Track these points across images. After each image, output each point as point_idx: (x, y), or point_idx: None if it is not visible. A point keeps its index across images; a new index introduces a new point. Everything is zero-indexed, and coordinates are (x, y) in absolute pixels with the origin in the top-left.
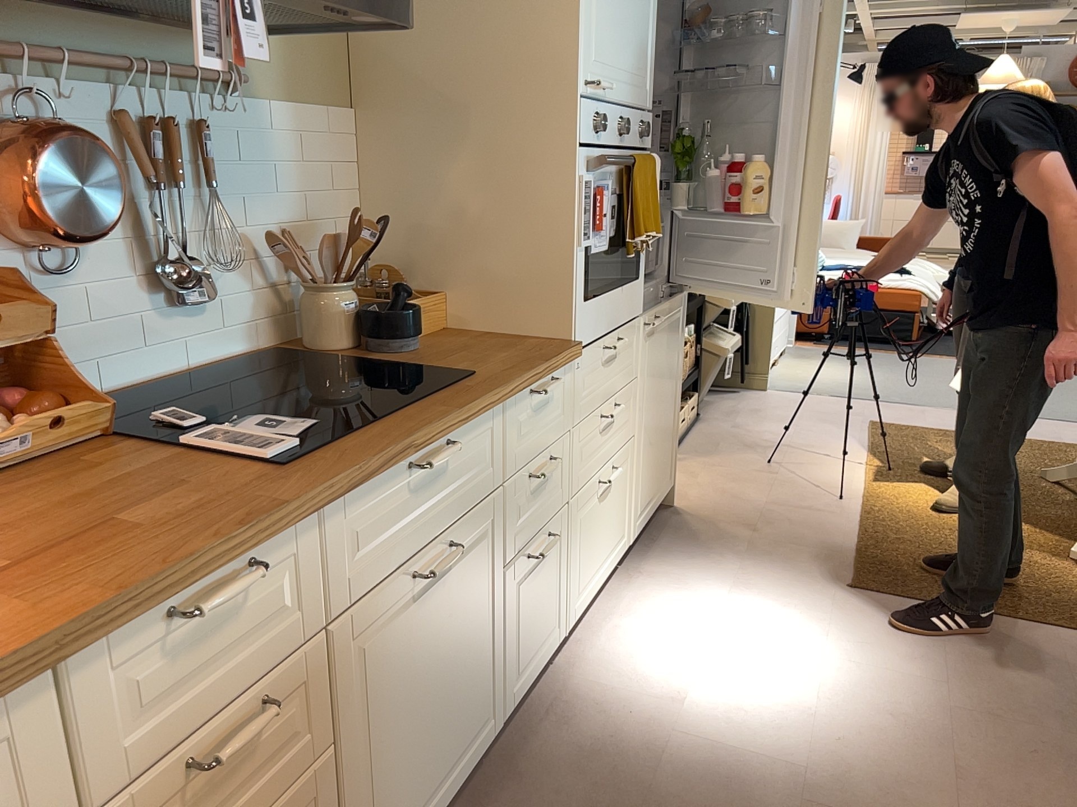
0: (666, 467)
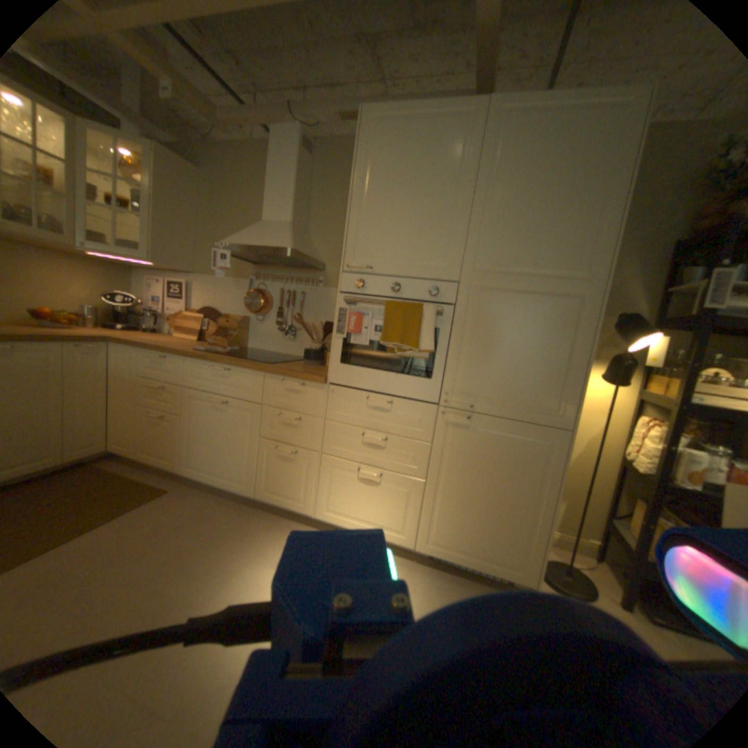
0: (510, 558)
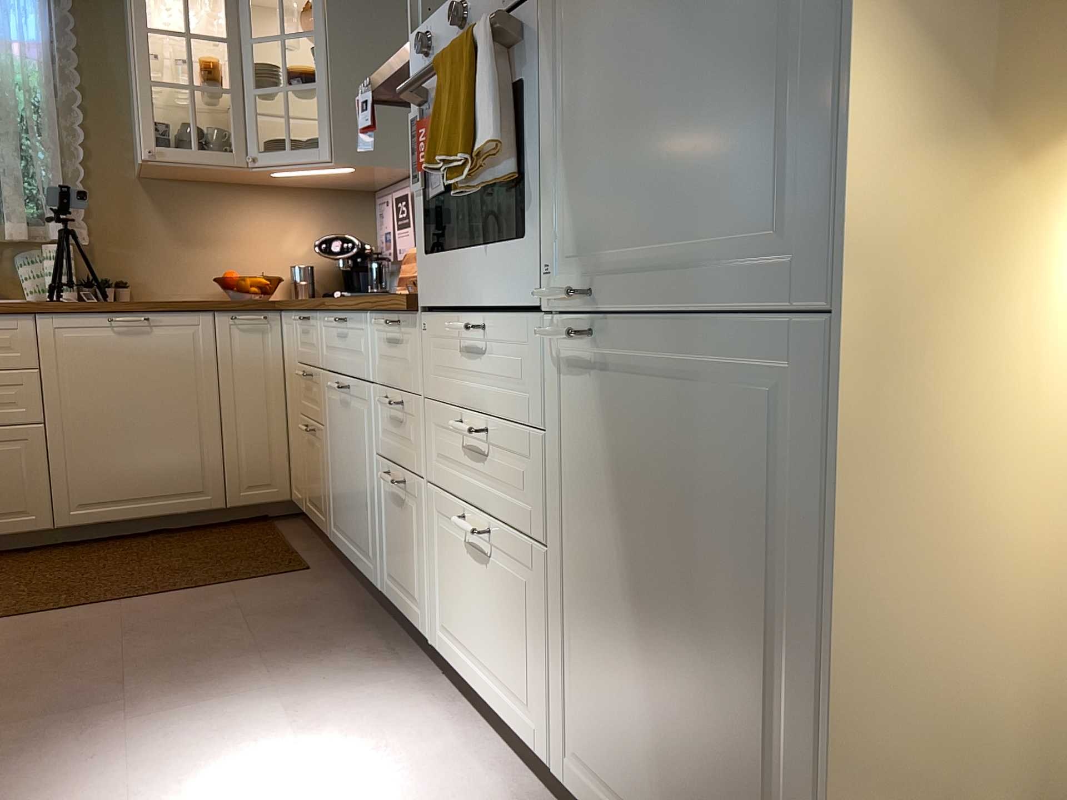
0: None
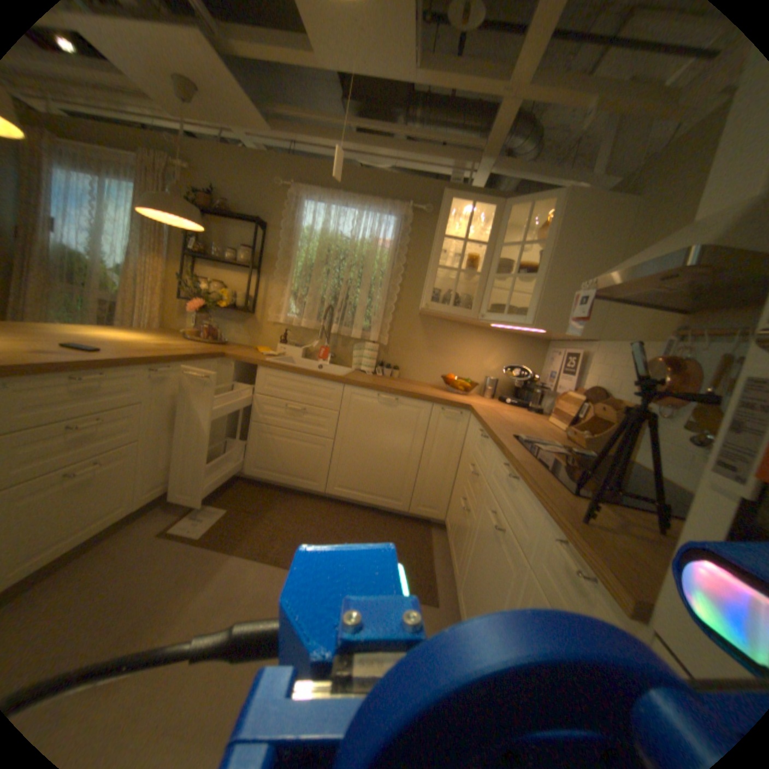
0: None
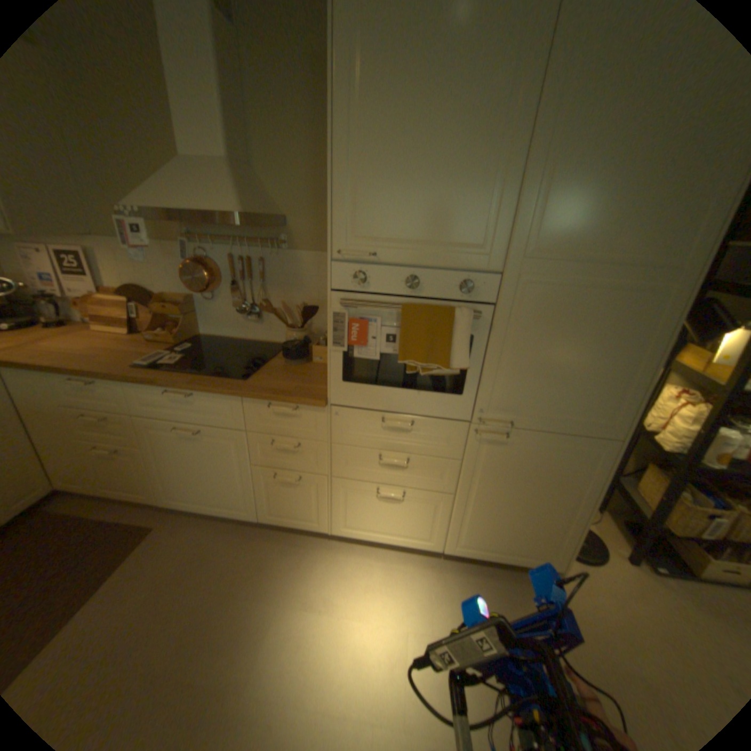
0: (541, 551)
